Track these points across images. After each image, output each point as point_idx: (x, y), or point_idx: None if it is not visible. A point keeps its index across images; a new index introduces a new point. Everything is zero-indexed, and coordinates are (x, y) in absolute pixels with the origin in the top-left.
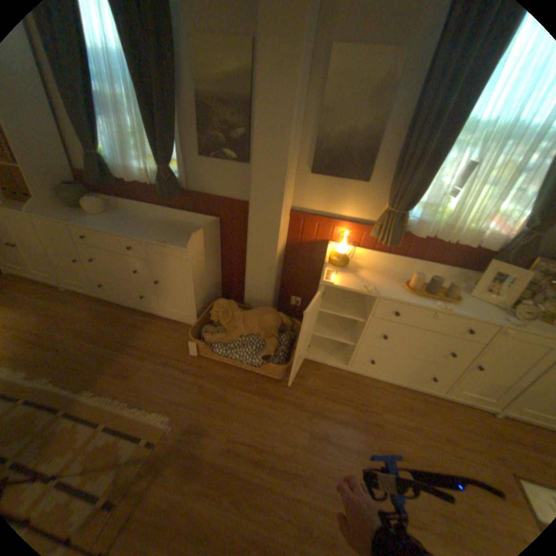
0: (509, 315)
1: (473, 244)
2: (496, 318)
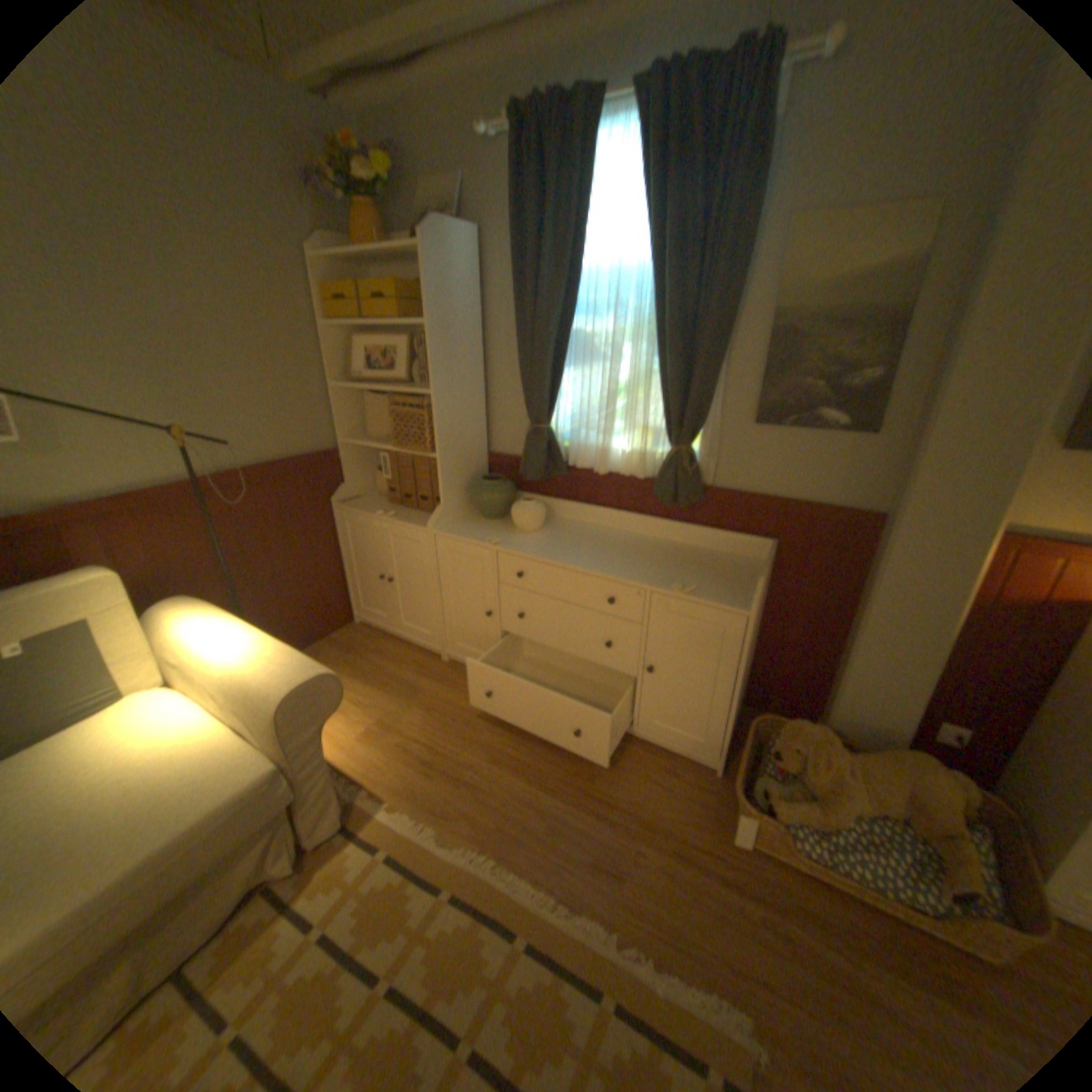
0: None
1: None
2: None
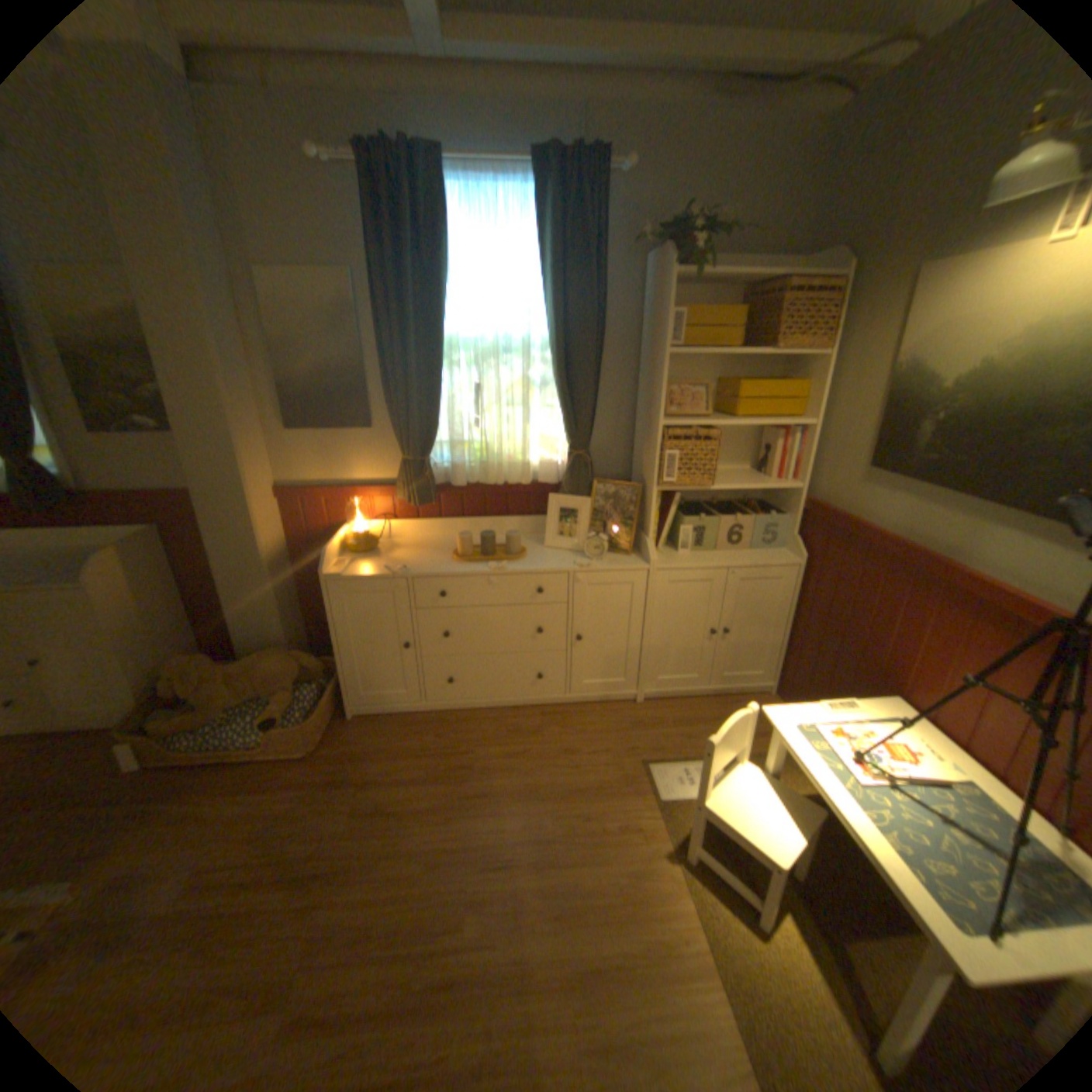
0: (580, 558)
1: (522, 481)
2: (561, 564)
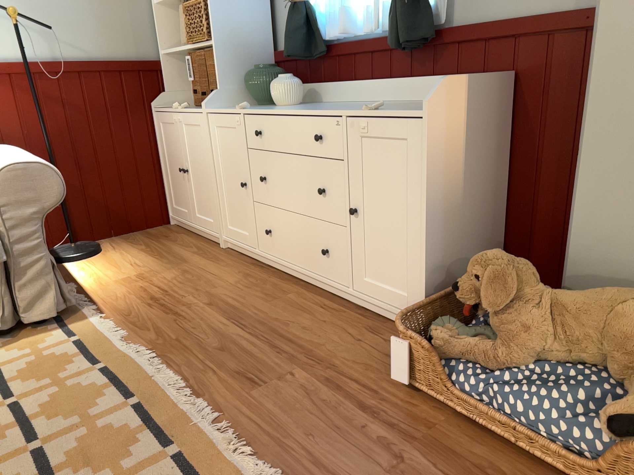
0: None
1: None
2: None
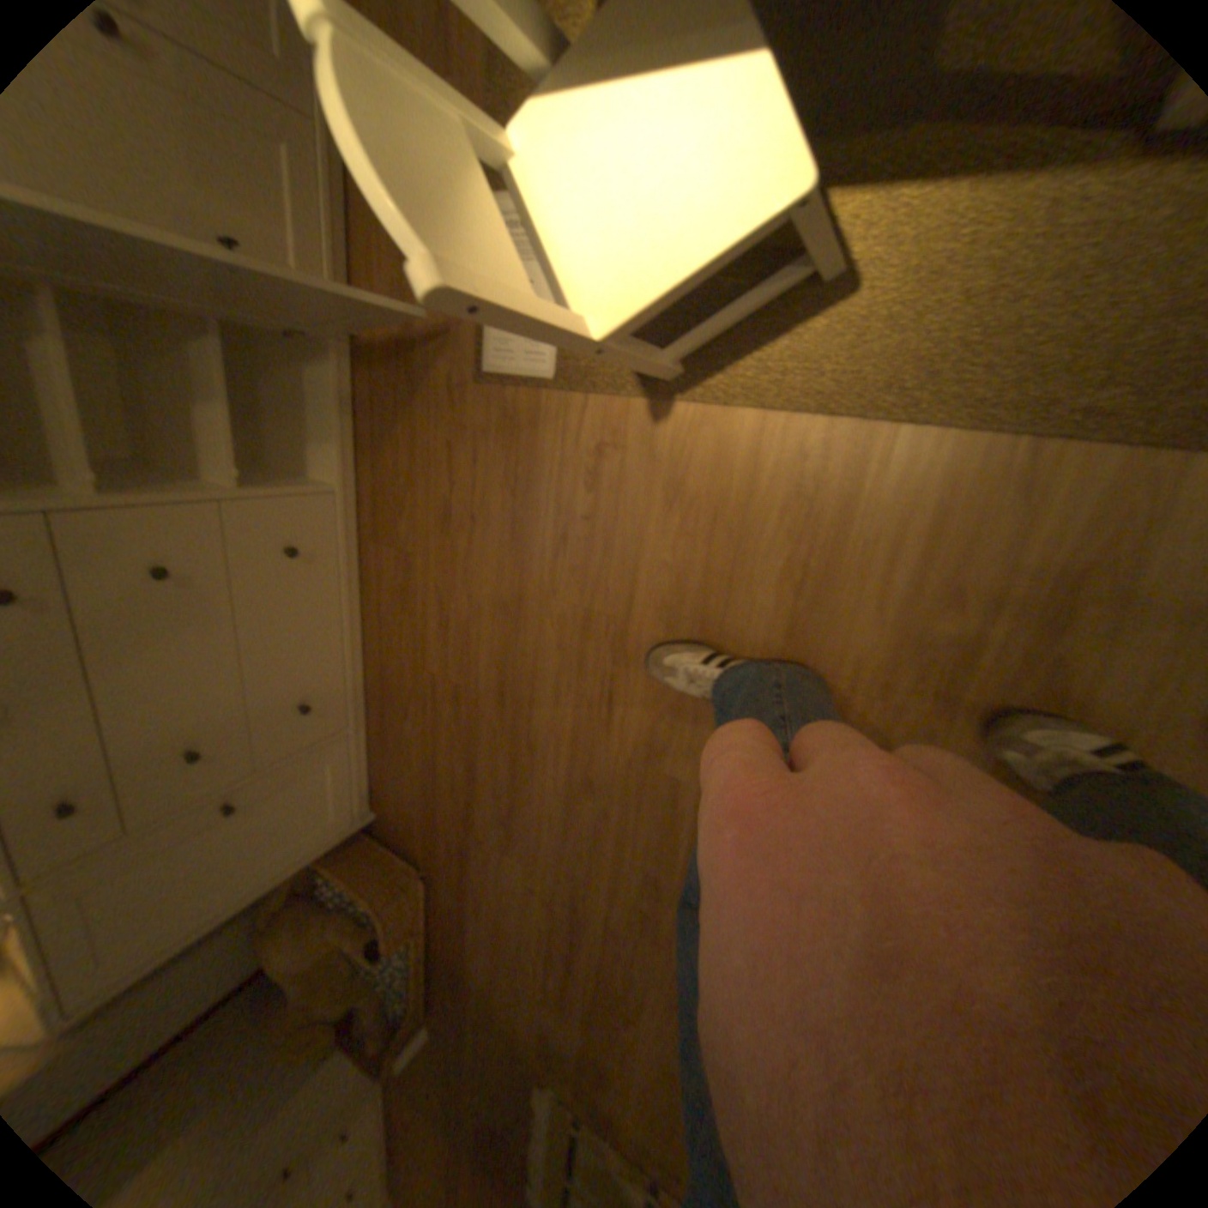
0: None
1: None
2: None
